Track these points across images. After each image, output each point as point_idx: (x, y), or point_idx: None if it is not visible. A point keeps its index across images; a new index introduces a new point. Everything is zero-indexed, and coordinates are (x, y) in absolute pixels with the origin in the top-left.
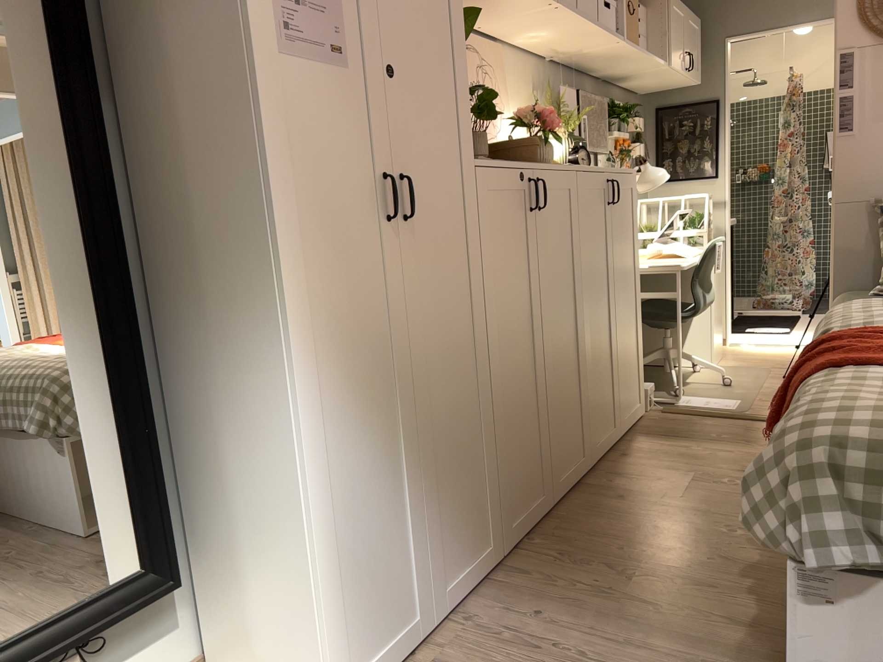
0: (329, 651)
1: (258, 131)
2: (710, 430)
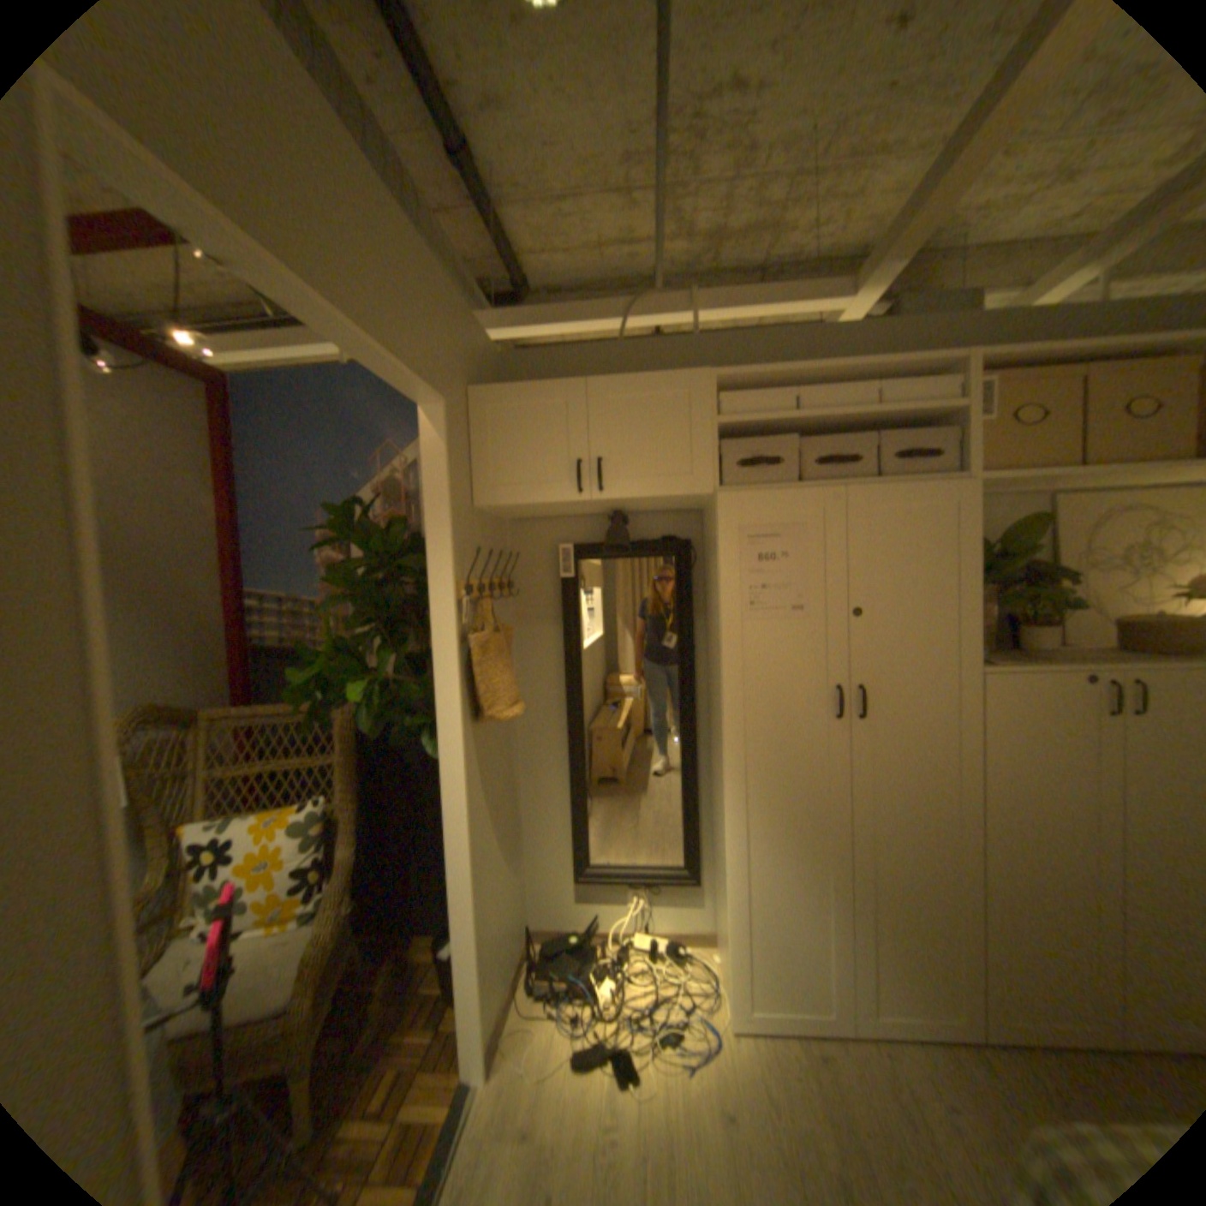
0: (739, 982)
1: (723, 669)
2: None
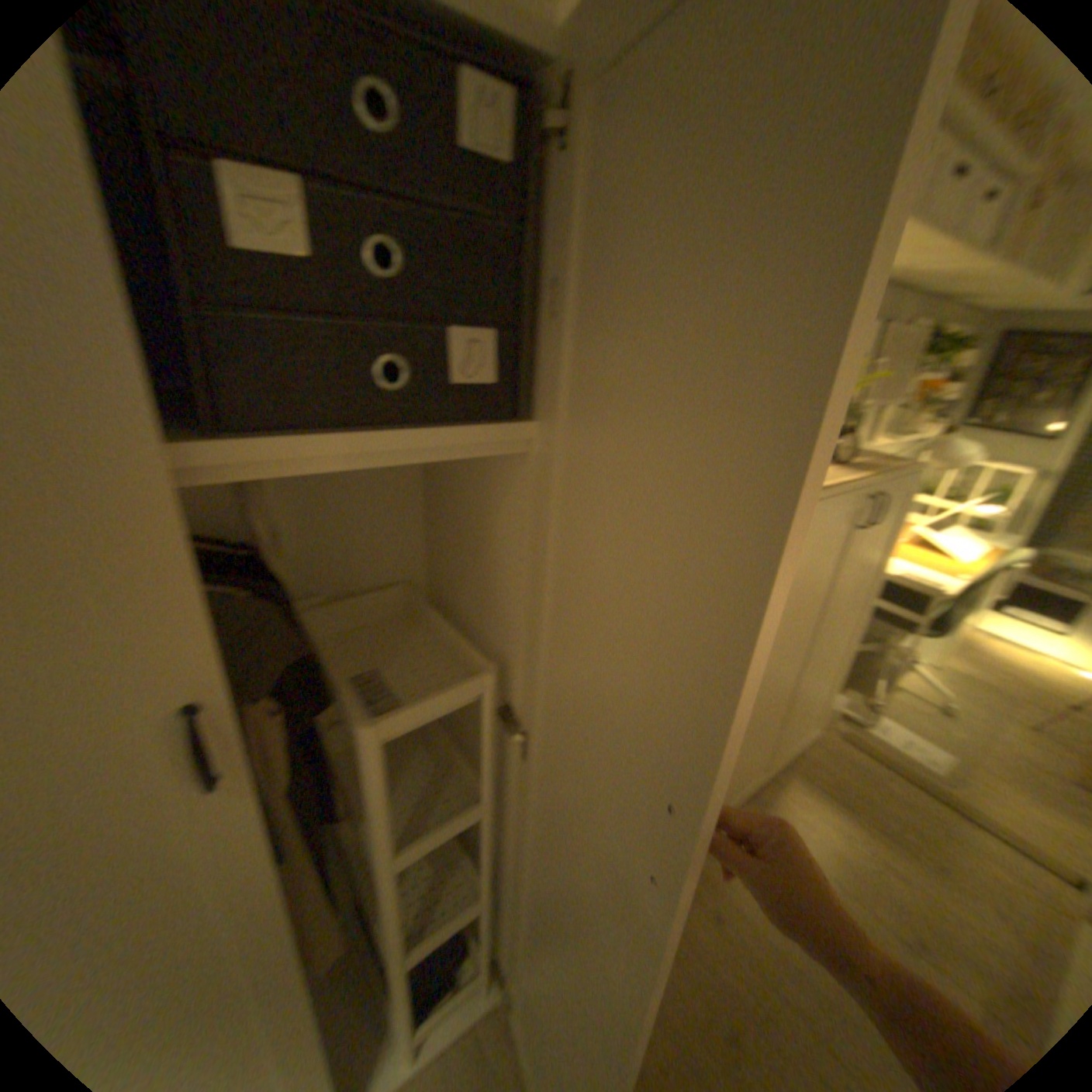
0: None
1: None
2: (893, 811)
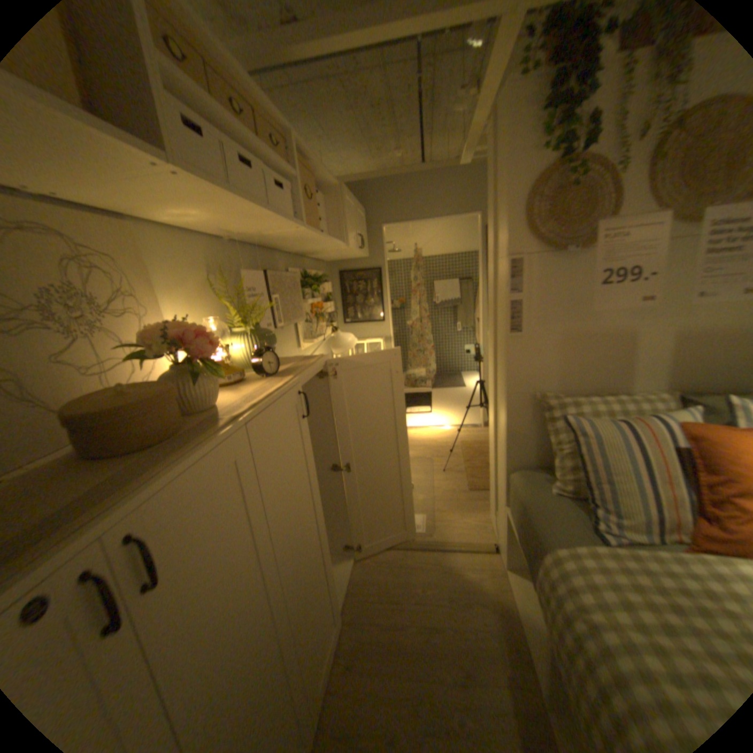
0: None
1: None
2: (412, 579)
